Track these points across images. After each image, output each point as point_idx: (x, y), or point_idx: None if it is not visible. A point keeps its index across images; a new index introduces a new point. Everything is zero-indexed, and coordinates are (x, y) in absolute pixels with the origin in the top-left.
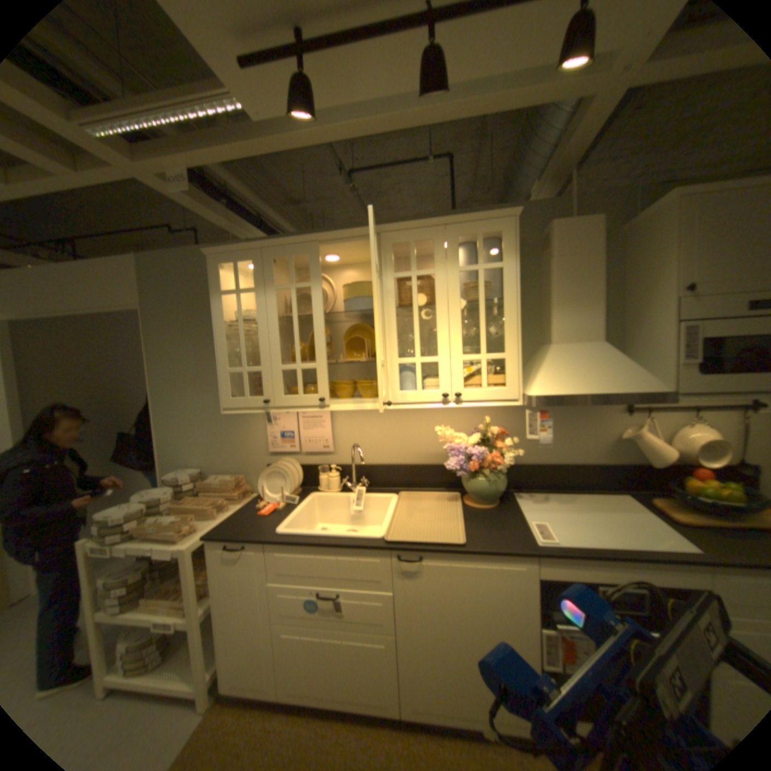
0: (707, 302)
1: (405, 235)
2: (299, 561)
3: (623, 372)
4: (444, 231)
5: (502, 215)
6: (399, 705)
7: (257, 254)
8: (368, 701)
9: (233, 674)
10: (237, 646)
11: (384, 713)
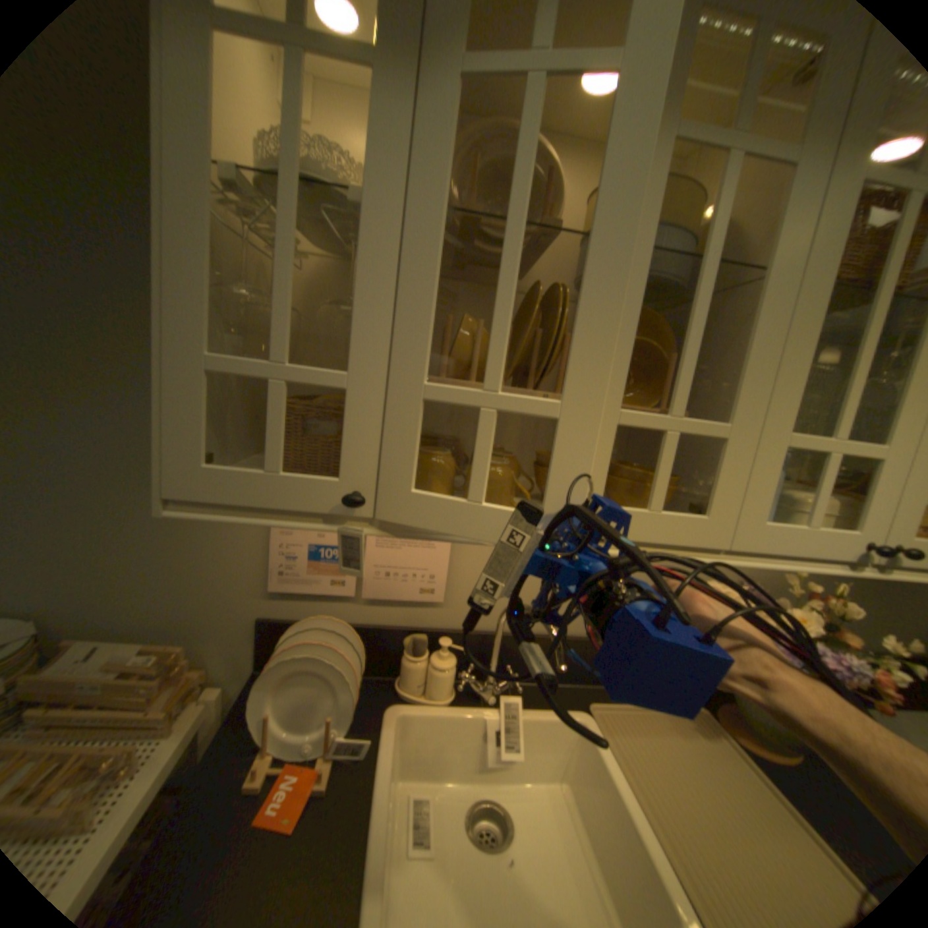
0: None
1: None
2: None
3: None
4: None
5: None
6: None
7: None
8: None
9: None
10: None
11: None
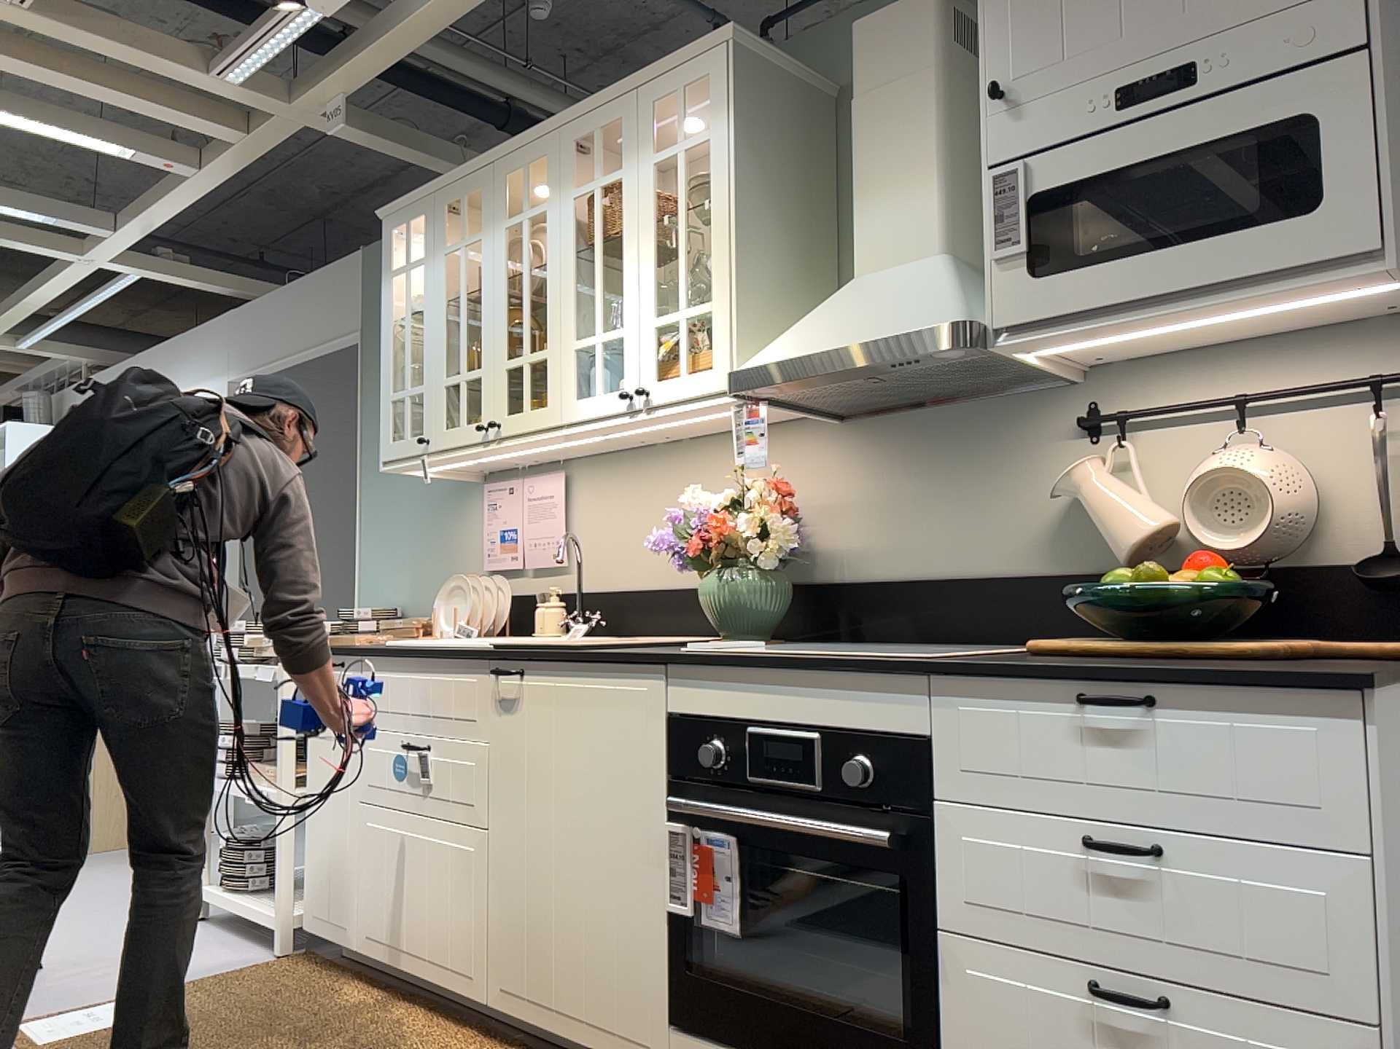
0: (1030, 115)
1: (588, 123)
2: (393, 683)
3: (910, 302)
4: (635, 100)
5: (706, 47)
6: (486, 971)
7: (431, 202)
8: (451, 958)
9: (318, 890)
10: (325, 838)
11: (468, 986)
